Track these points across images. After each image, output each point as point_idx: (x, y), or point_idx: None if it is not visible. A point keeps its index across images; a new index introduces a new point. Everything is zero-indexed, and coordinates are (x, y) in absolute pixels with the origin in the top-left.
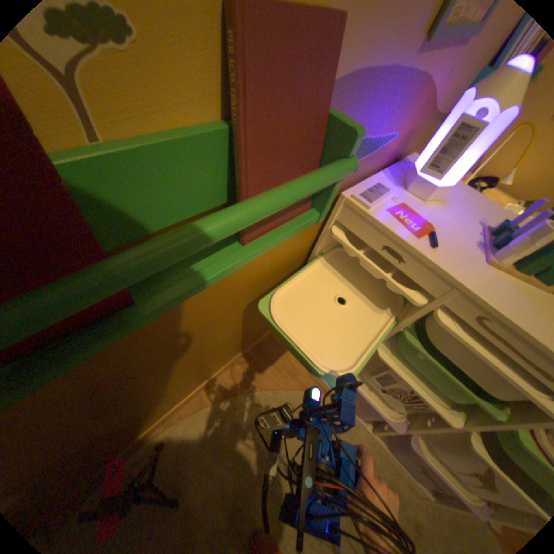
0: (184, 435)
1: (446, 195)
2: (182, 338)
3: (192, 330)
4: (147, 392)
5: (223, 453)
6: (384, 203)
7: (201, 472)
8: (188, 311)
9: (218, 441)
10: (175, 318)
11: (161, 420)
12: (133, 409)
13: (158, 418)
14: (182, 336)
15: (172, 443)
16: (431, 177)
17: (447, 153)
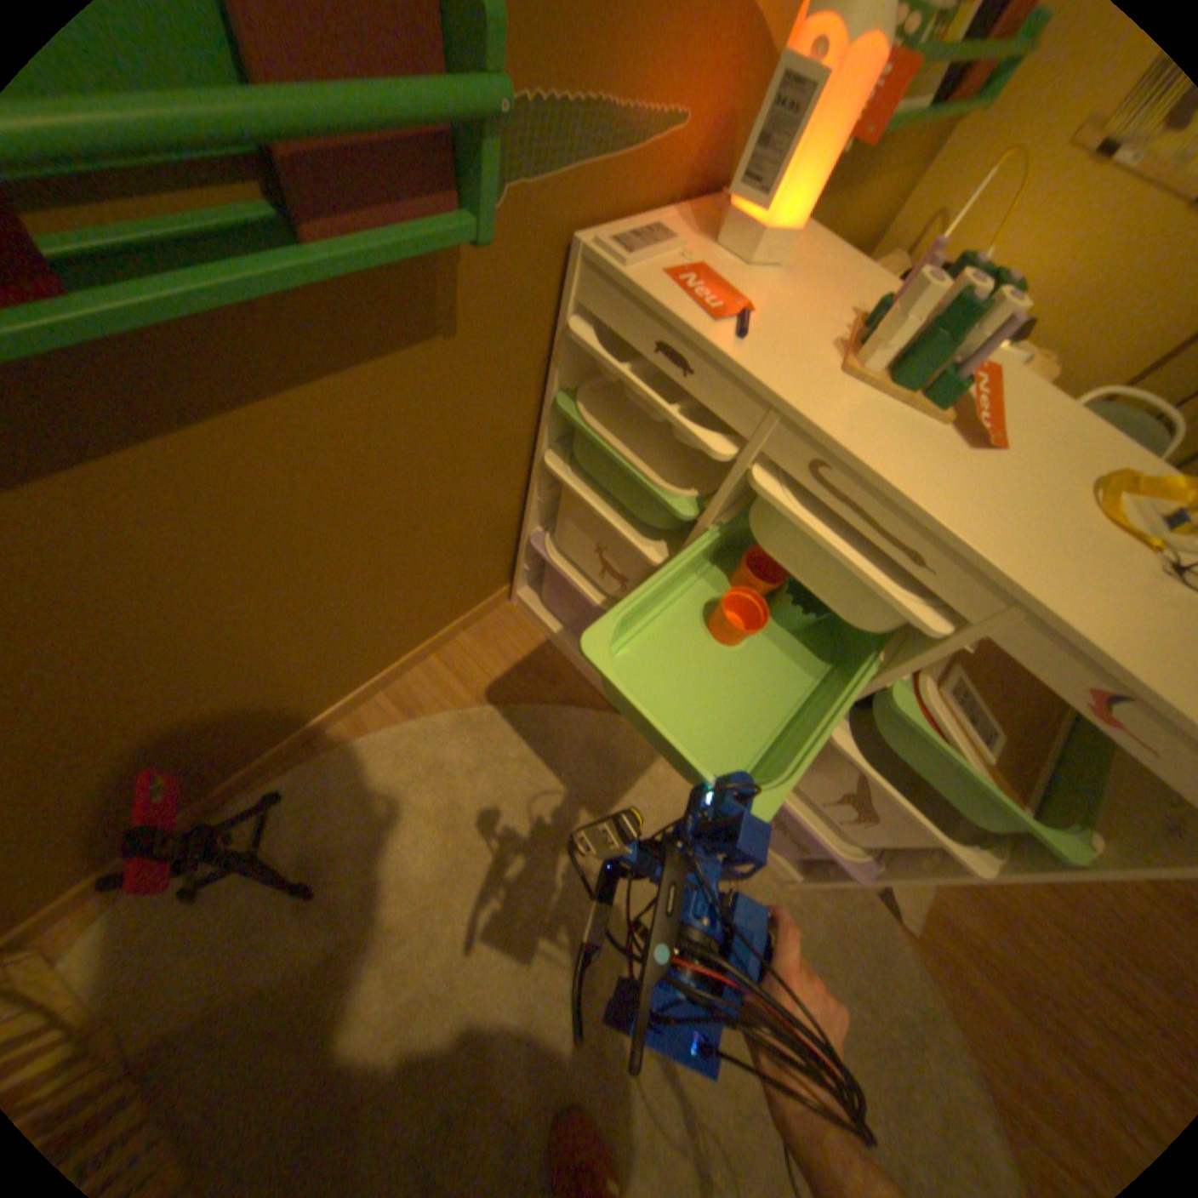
0: (324, 780)
1: (791, 254)
2: (260, 517)
3: (282, 505)
4: (213, 648)
5: (403, 812)
6: (660, 258)
7: (357, 843)
8: (256, 443)
9: (392, 792)
10: (226, 450)
11: (274, 752)
12: (189, 683)
13: (265, 744)
14: (261, 513)
15: (300, 795)
16: (755, 209)
17: (771, 147)
